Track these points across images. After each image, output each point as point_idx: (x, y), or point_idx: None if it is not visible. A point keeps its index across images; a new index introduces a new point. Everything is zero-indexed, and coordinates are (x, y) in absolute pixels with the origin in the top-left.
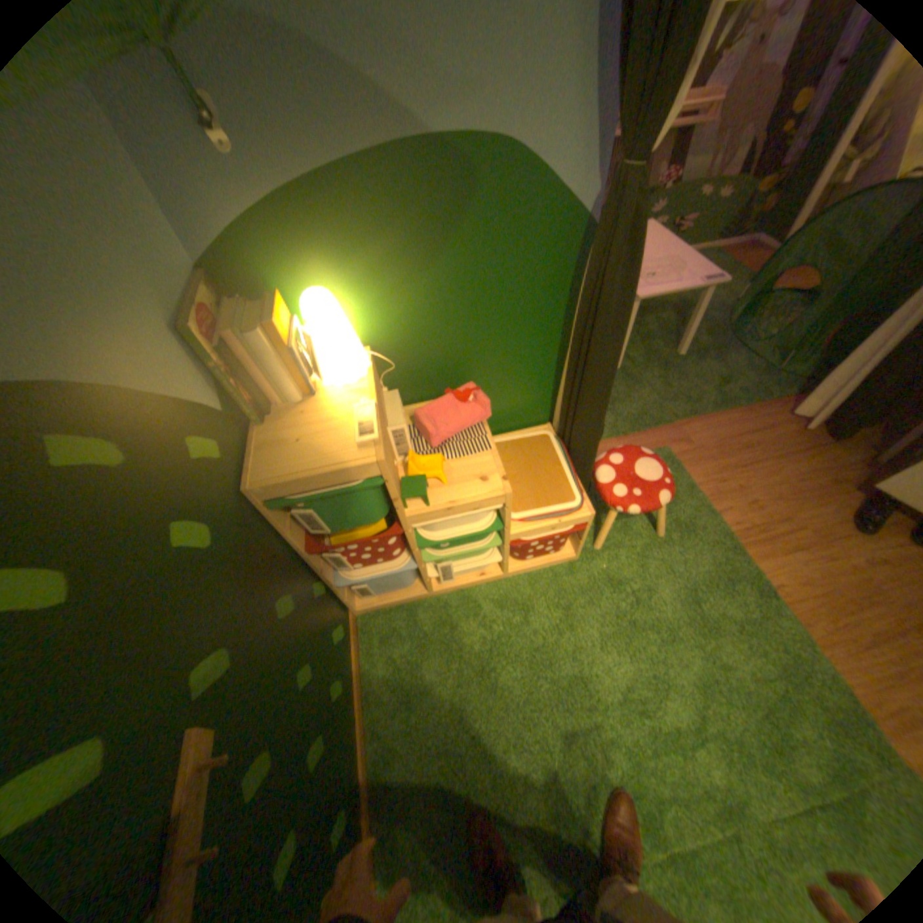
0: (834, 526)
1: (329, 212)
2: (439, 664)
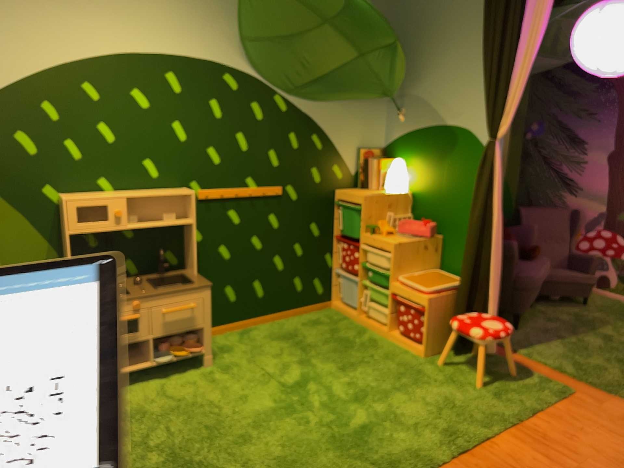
0: None
1: (417, 141)
2: (326, 329)
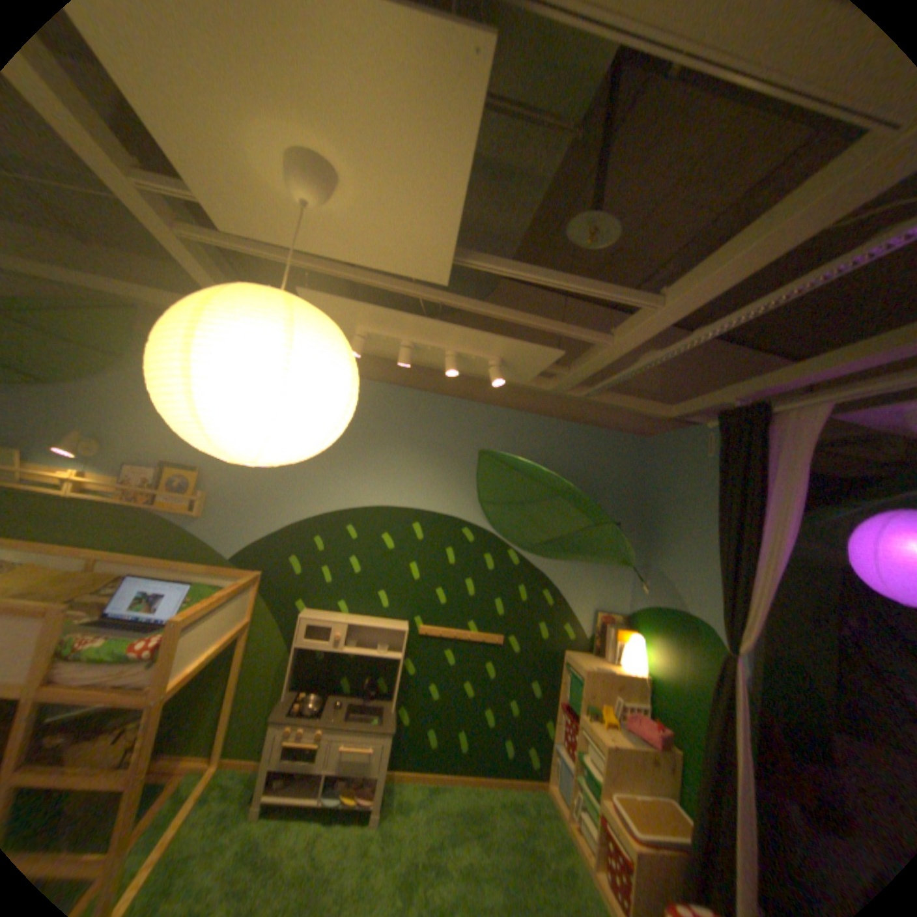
0: None
1: (660, 622)
2: (525, 829)
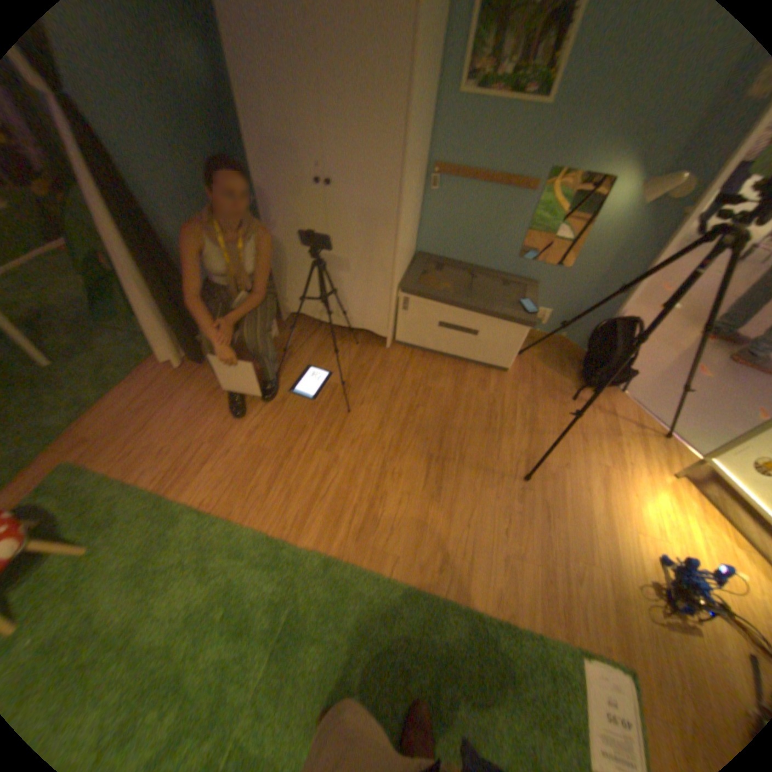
0: (221, 426)
1: None
2: None
